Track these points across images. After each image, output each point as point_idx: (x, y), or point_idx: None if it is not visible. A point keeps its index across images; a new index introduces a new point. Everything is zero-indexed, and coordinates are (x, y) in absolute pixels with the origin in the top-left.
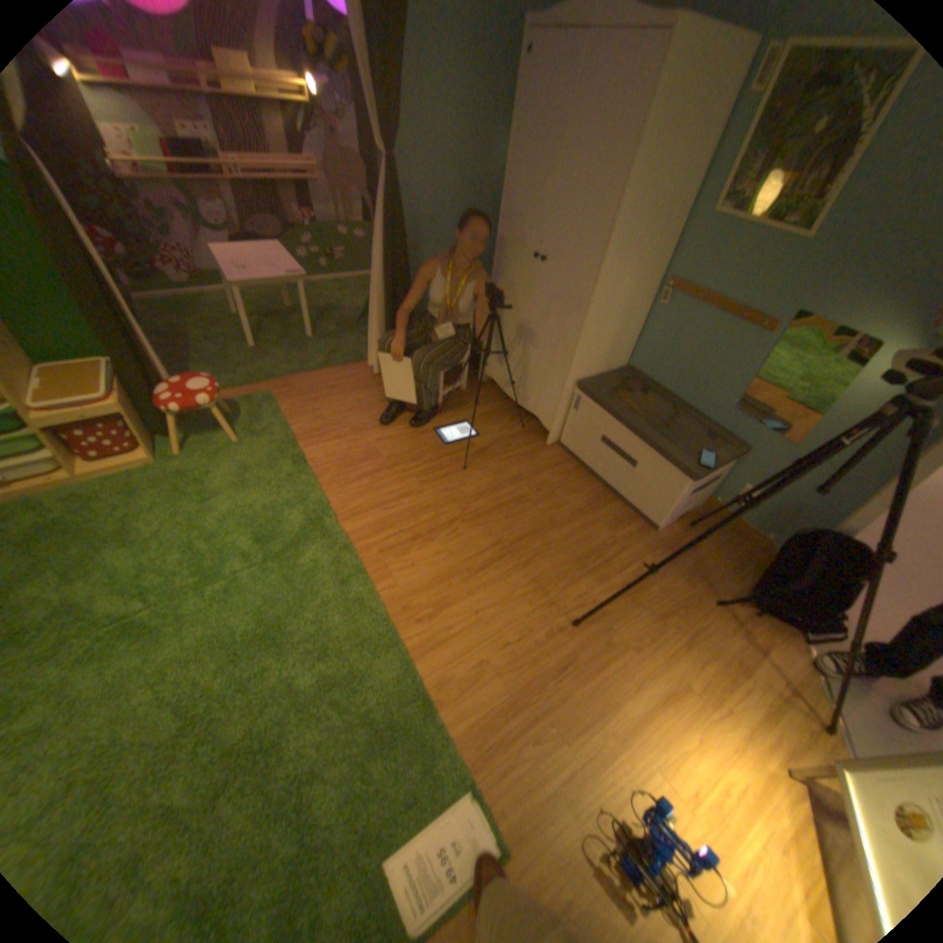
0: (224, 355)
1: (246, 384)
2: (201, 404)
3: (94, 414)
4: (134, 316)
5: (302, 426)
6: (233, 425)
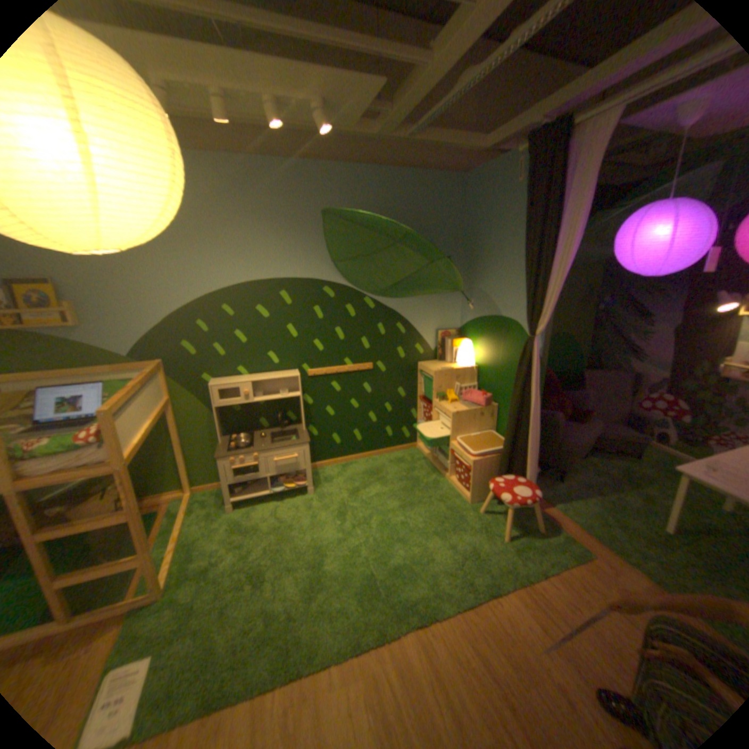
0: (633, 515)
1: (597, 538)
2: (501, 498)
3: (465, 458)
4: (639, 457)
5: (553, 593)
6: (528, 538)
